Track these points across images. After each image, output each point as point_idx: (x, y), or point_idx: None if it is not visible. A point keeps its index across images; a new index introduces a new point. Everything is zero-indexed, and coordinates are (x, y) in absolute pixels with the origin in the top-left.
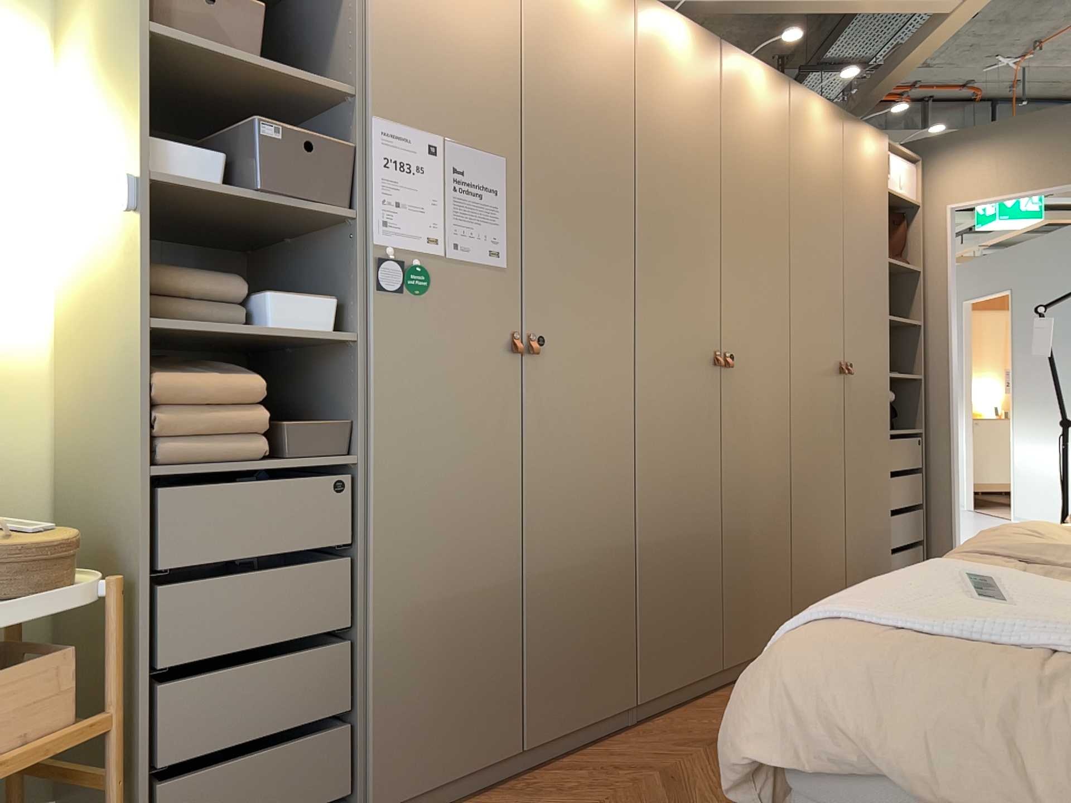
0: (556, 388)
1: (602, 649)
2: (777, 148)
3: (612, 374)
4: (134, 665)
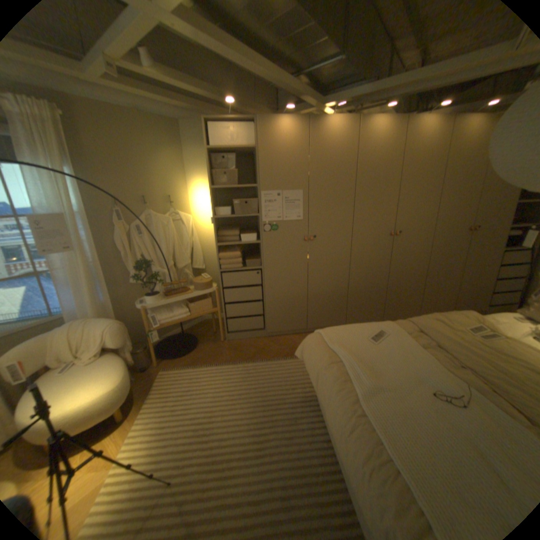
0: (322, 248)
1: (336, 311)
2: (446, 146)
3: (344, 242)
4: (223, 301)
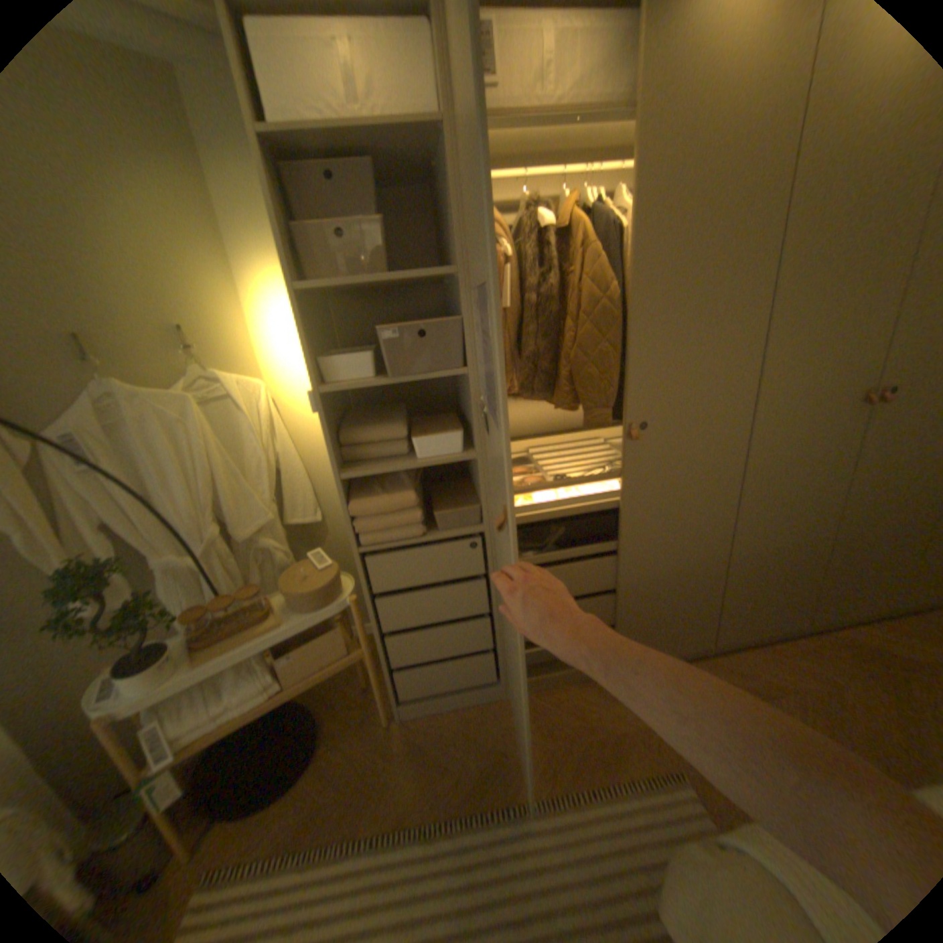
0: (665, 457)
1: (693, 618)
2: None
3: (730, 435)
4: (378, 628)
